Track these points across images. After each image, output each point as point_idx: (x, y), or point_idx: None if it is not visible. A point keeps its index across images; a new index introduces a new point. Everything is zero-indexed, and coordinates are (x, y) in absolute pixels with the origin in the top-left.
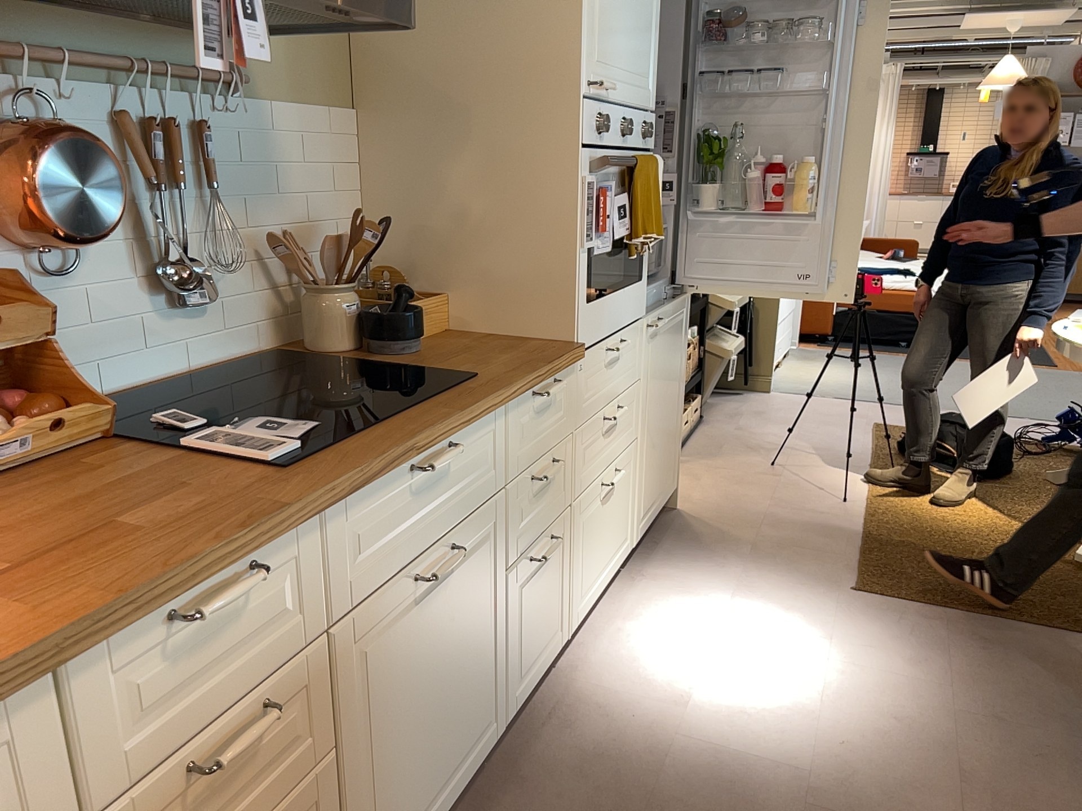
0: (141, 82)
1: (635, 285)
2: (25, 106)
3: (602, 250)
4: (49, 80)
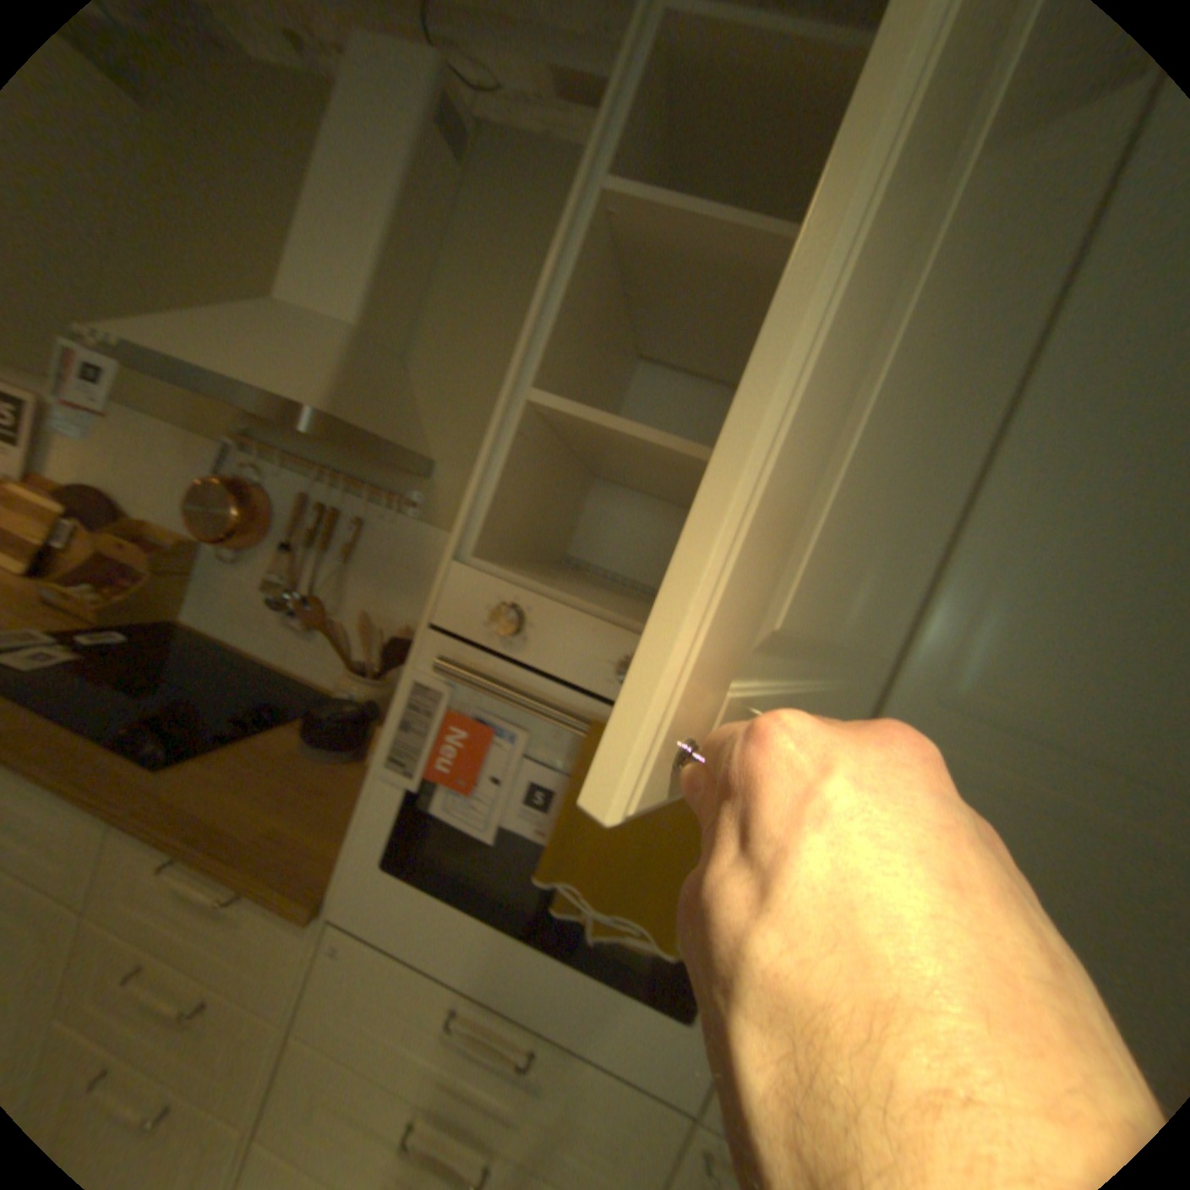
0: (338, 484)
1: (634, 1006)
2: (256, 475)
3: (460, 825)
4: (277, 466)
